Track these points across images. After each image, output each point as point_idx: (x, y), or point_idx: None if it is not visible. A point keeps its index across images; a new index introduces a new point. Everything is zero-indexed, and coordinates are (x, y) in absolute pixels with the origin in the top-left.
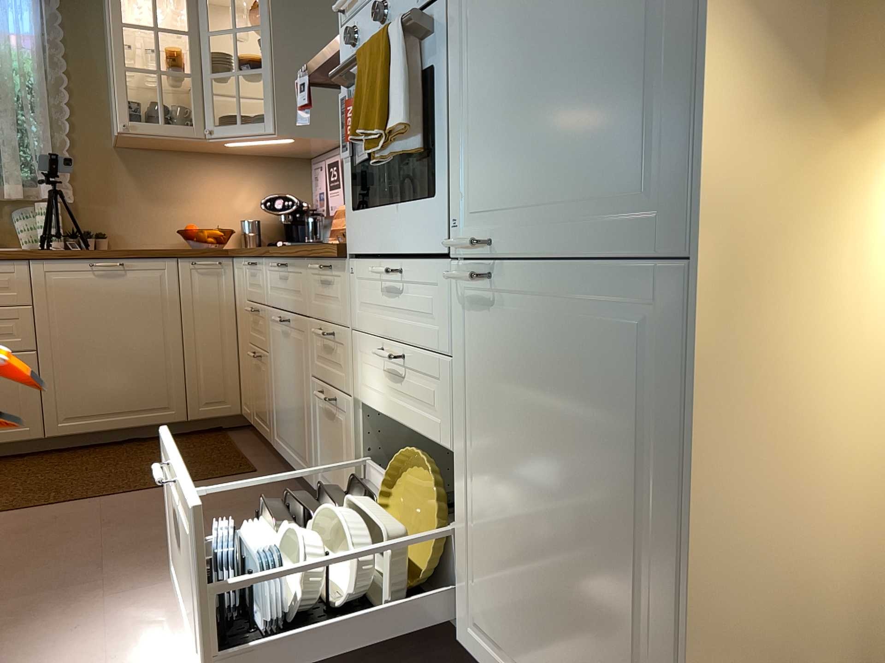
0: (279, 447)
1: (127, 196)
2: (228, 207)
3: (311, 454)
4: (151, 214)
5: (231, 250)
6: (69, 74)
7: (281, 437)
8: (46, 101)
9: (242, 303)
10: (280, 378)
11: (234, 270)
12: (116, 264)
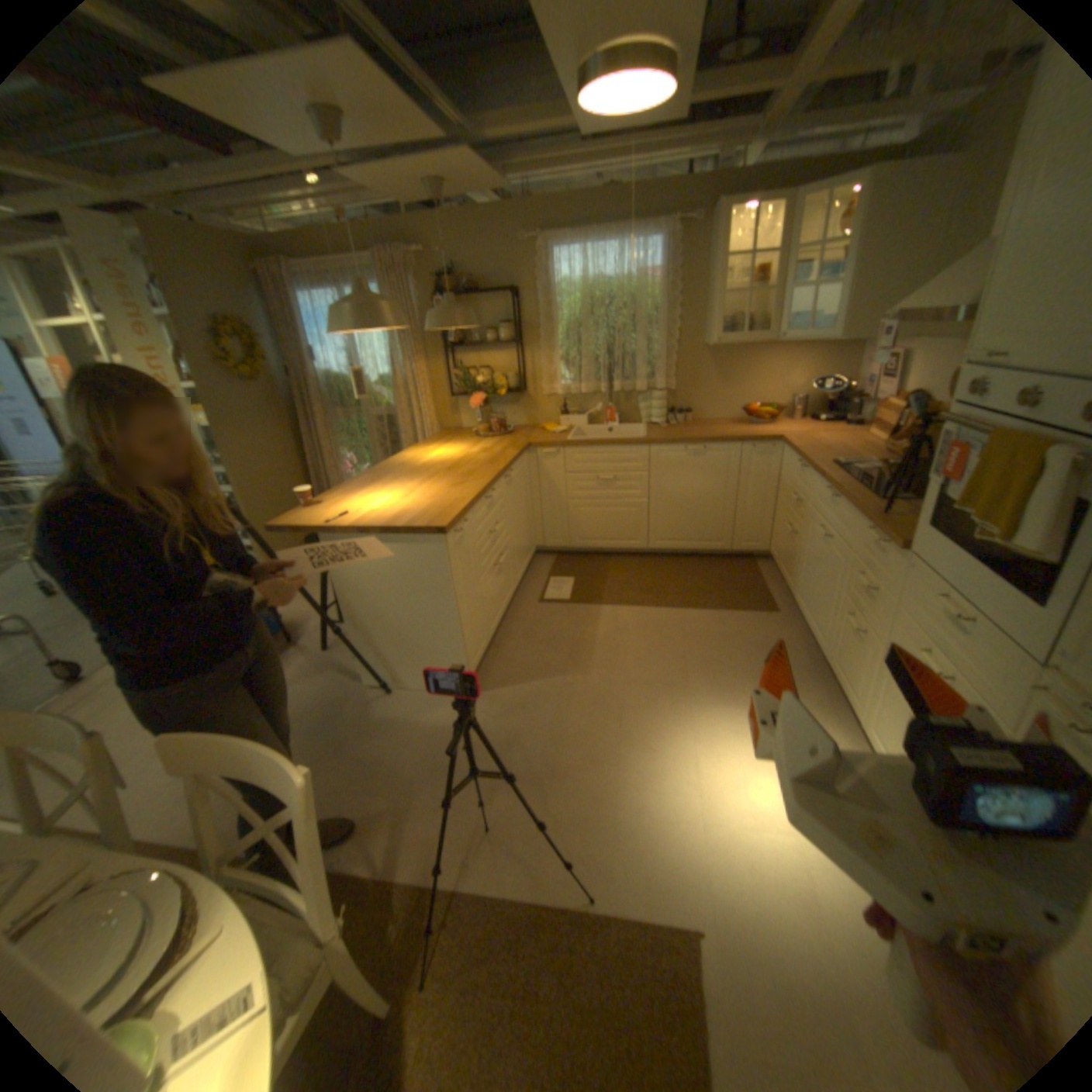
0: (799, 605)
1: (708, 380)
2: (782, 383)
3: (829, 639)
4: (722, 393)
5: (782, 437)
6: (680, 292)
7: (802, 601)
8: (664, 318)
9: (786, 482)
10: (811, 565)
11: (782, 453)
12: (699, 448)
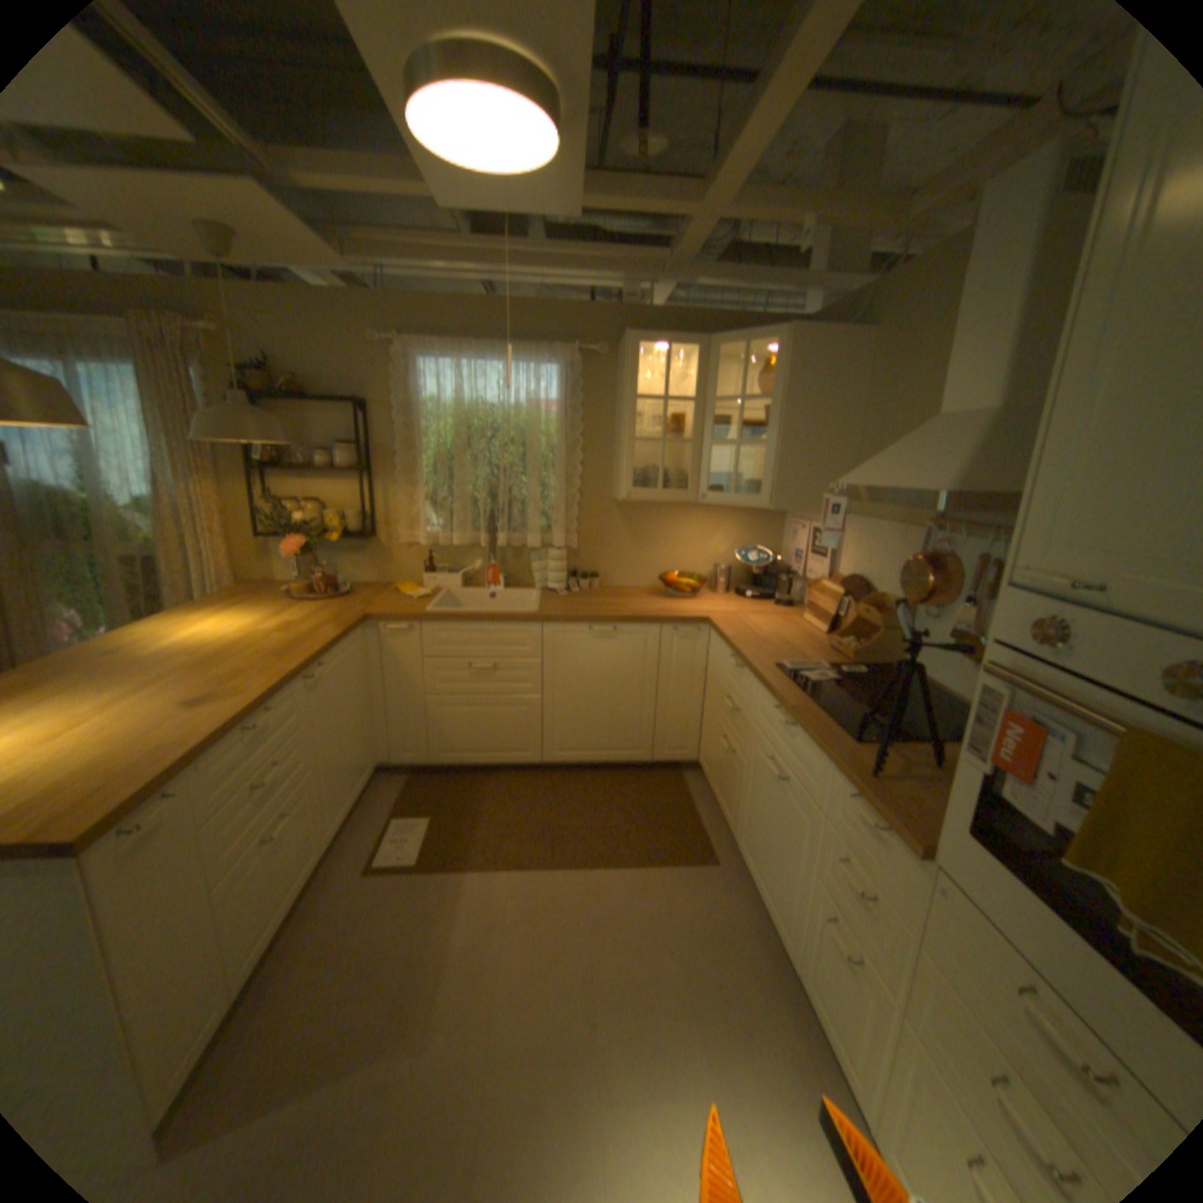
0: (746, 859)
1: (618, 539)
2: (702, 550)
3: (798, 938)
4: (635, 556)
5: (709, 619)
6: (583, 433)
7: (750, 854)
8: (563, 460)
9: (716, 677)
10: (761, 808)
11: (710, 638)
12: (609, 629)
